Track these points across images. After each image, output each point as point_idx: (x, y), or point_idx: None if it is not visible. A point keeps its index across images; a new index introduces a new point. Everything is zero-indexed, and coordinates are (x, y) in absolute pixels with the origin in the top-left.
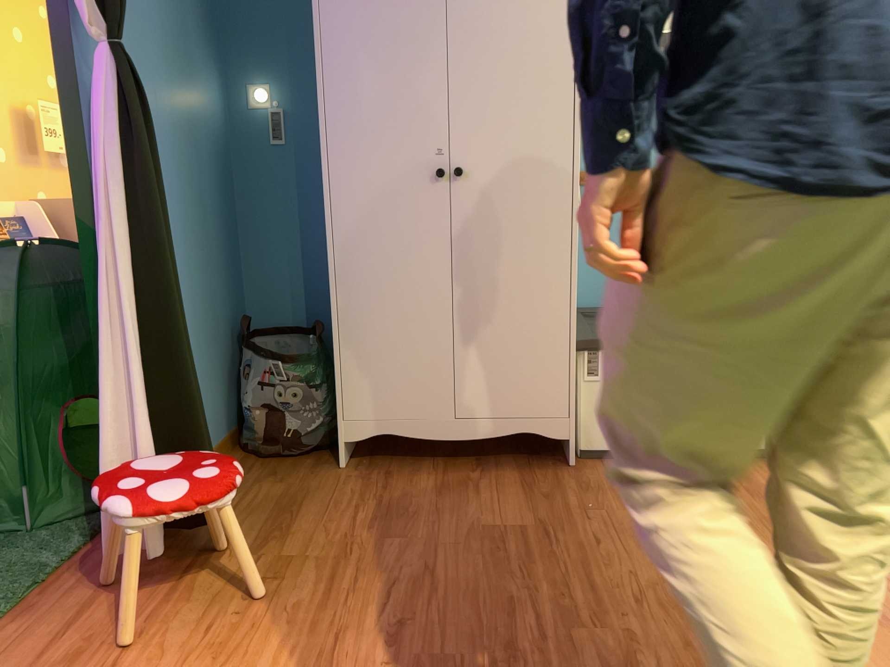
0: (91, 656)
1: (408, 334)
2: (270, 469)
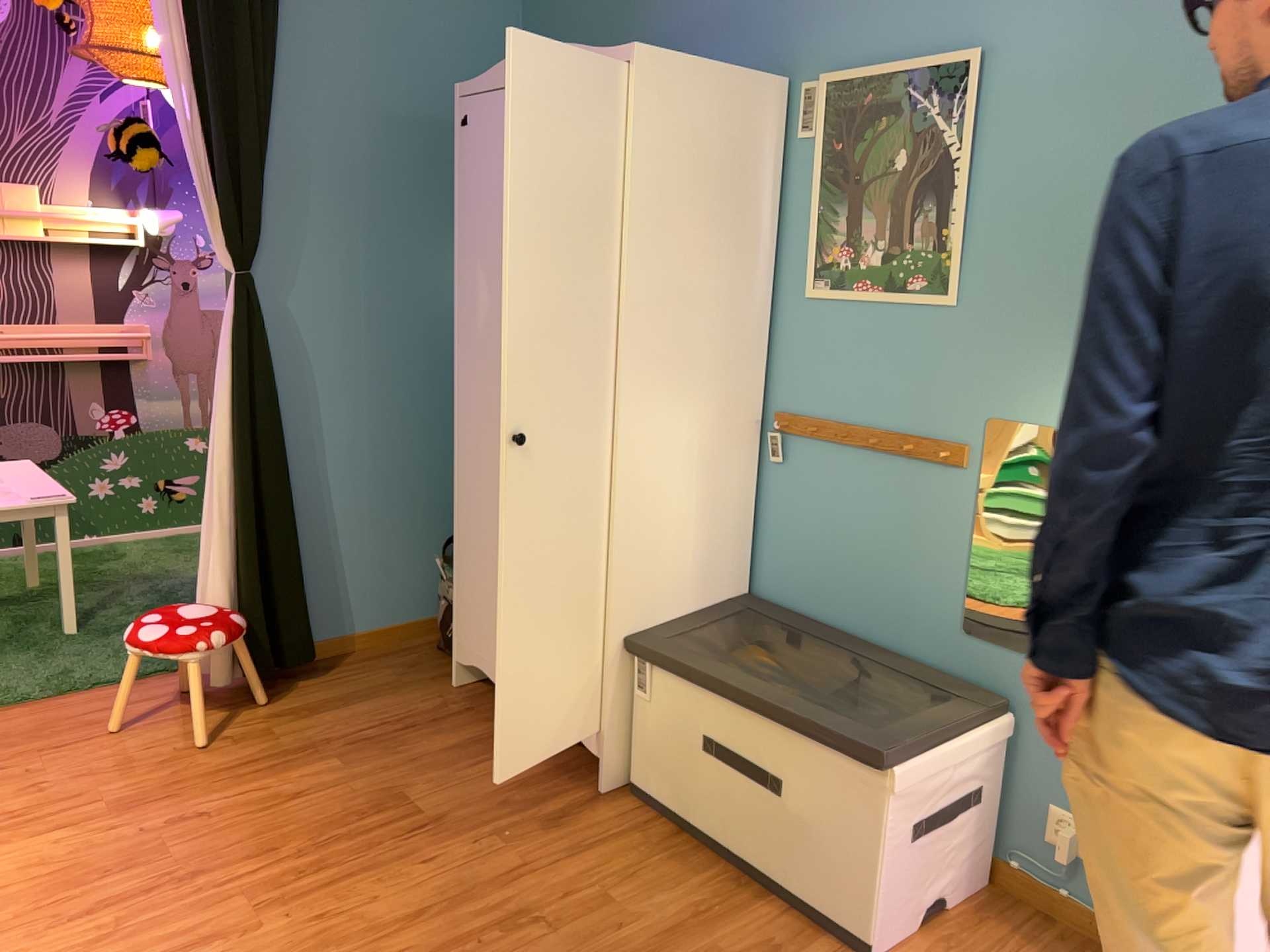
0: (95, 730)
1: (495, 570)
2: (415, 662)
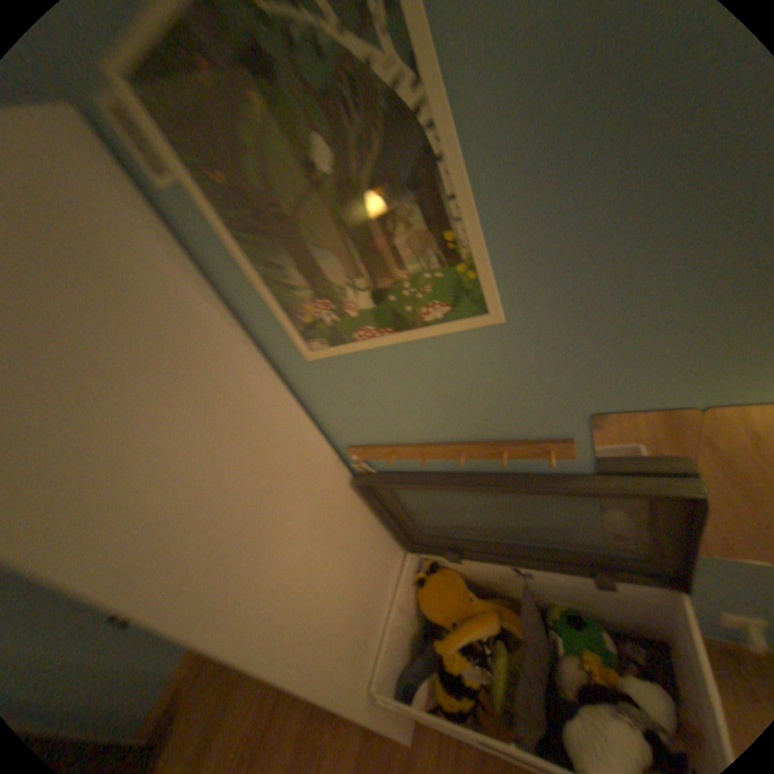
0: None
1: None
2: None
